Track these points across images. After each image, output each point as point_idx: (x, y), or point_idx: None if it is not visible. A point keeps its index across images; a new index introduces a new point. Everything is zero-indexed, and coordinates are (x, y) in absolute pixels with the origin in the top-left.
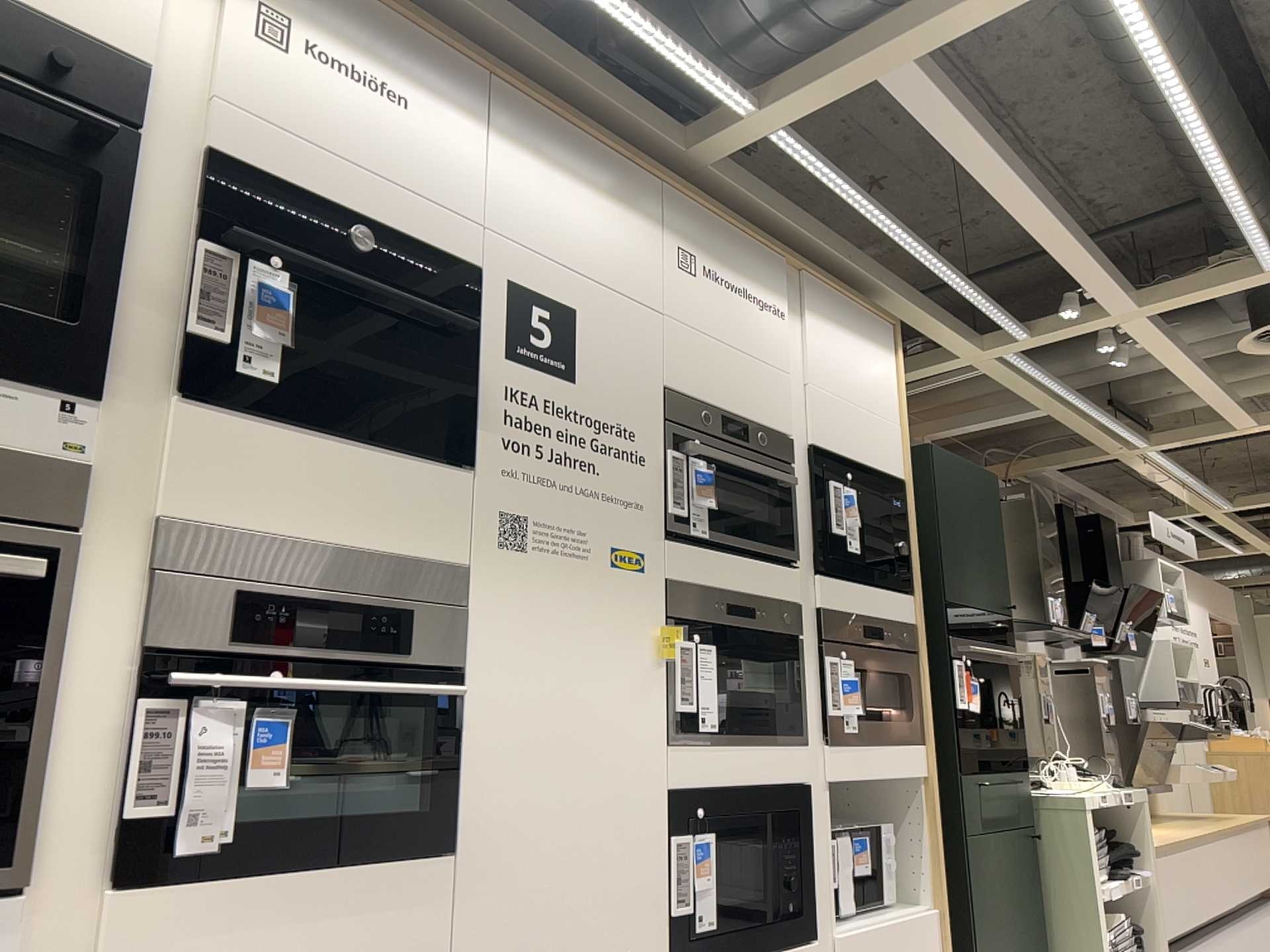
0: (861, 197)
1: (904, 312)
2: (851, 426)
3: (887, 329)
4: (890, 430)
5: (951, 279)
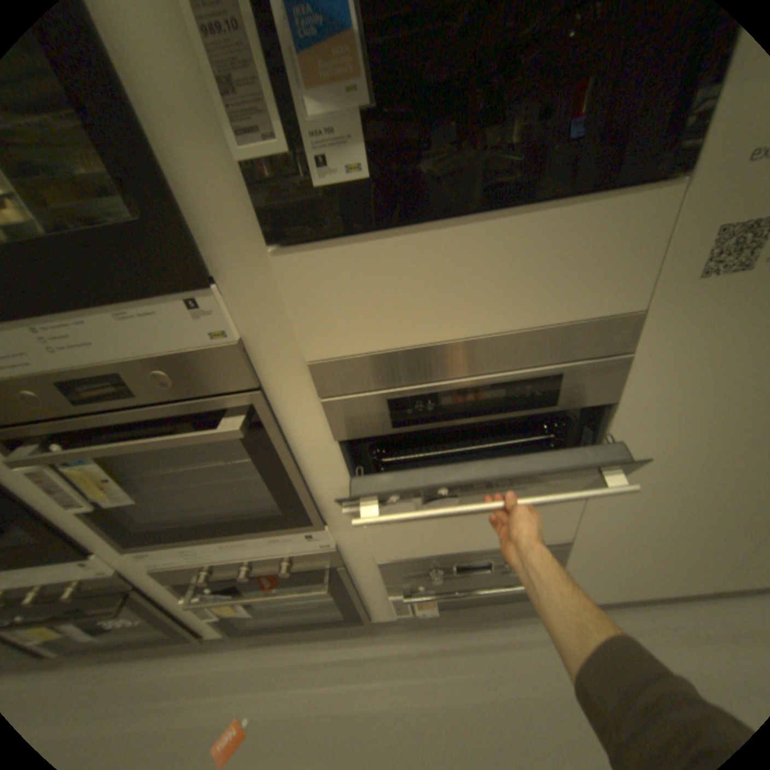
0: None
1: None
2: None
3: None
4: None
5: None
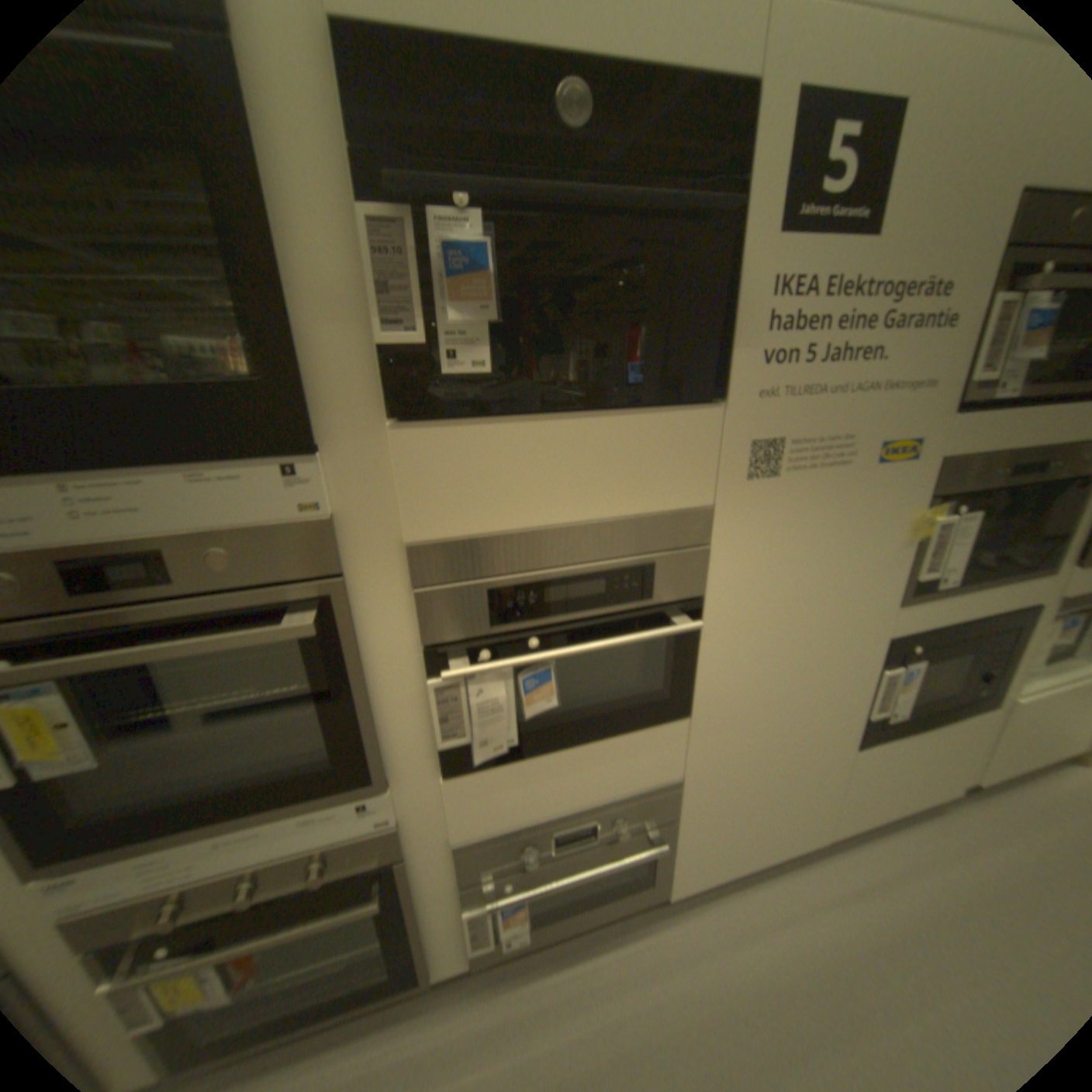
0: None
1: None
2: None
3: None
4: None
5: None
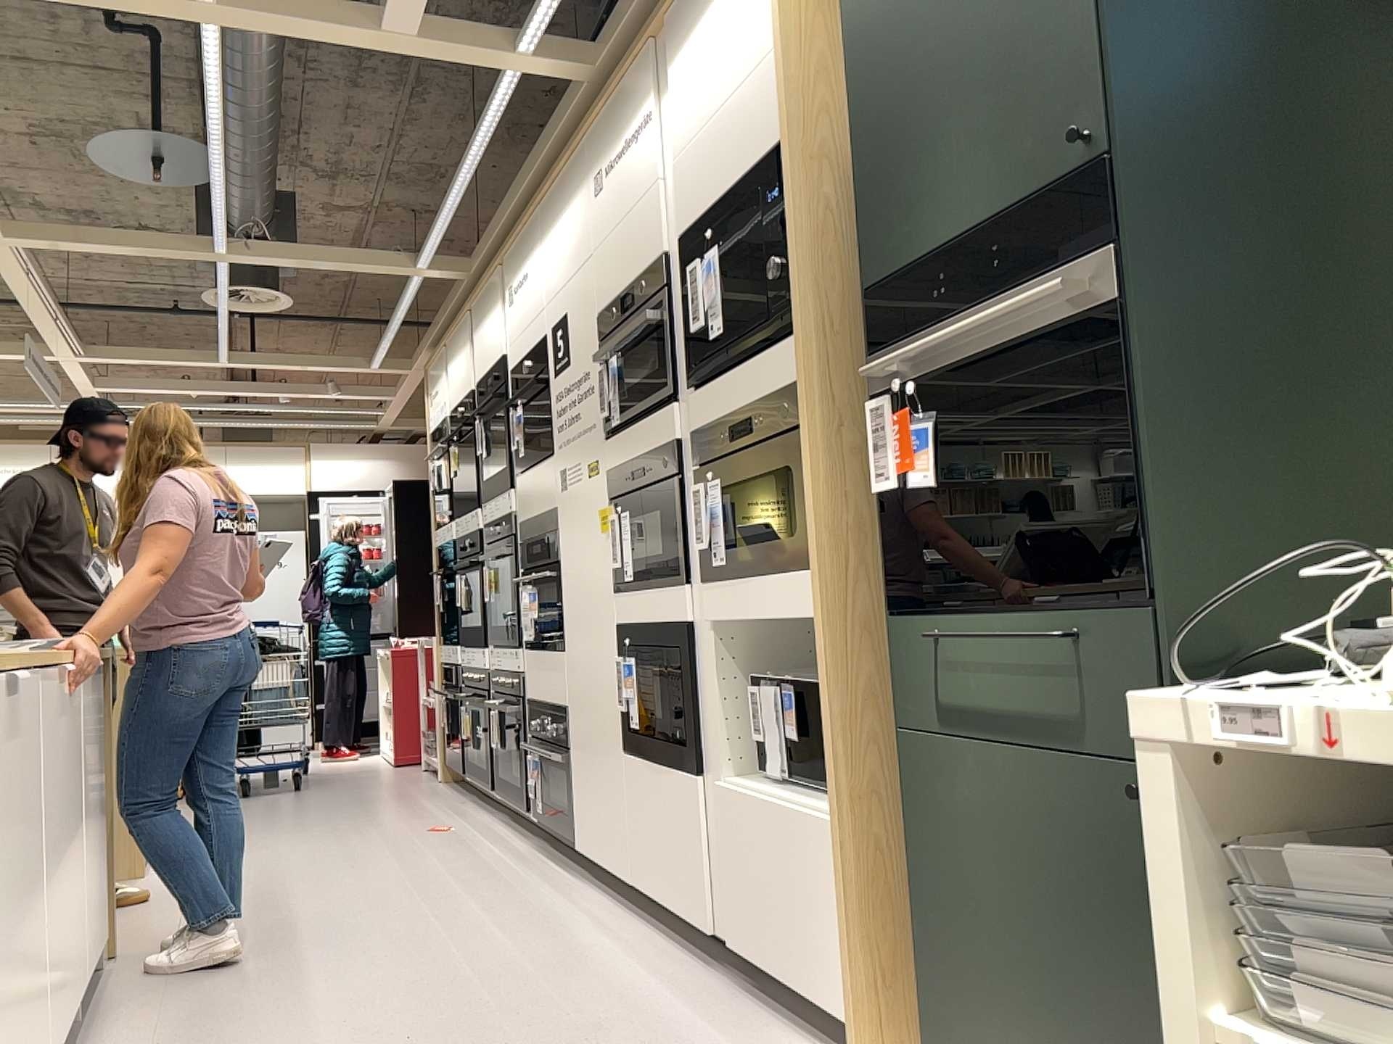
0: None
1: None
2: (715, 153)
3: None
4: (765, 77)
5: None
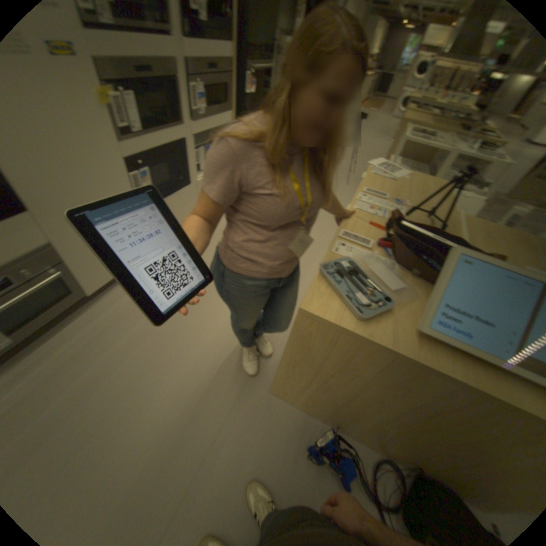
0: None
1: None
2: None
3: None
4: None
5: None
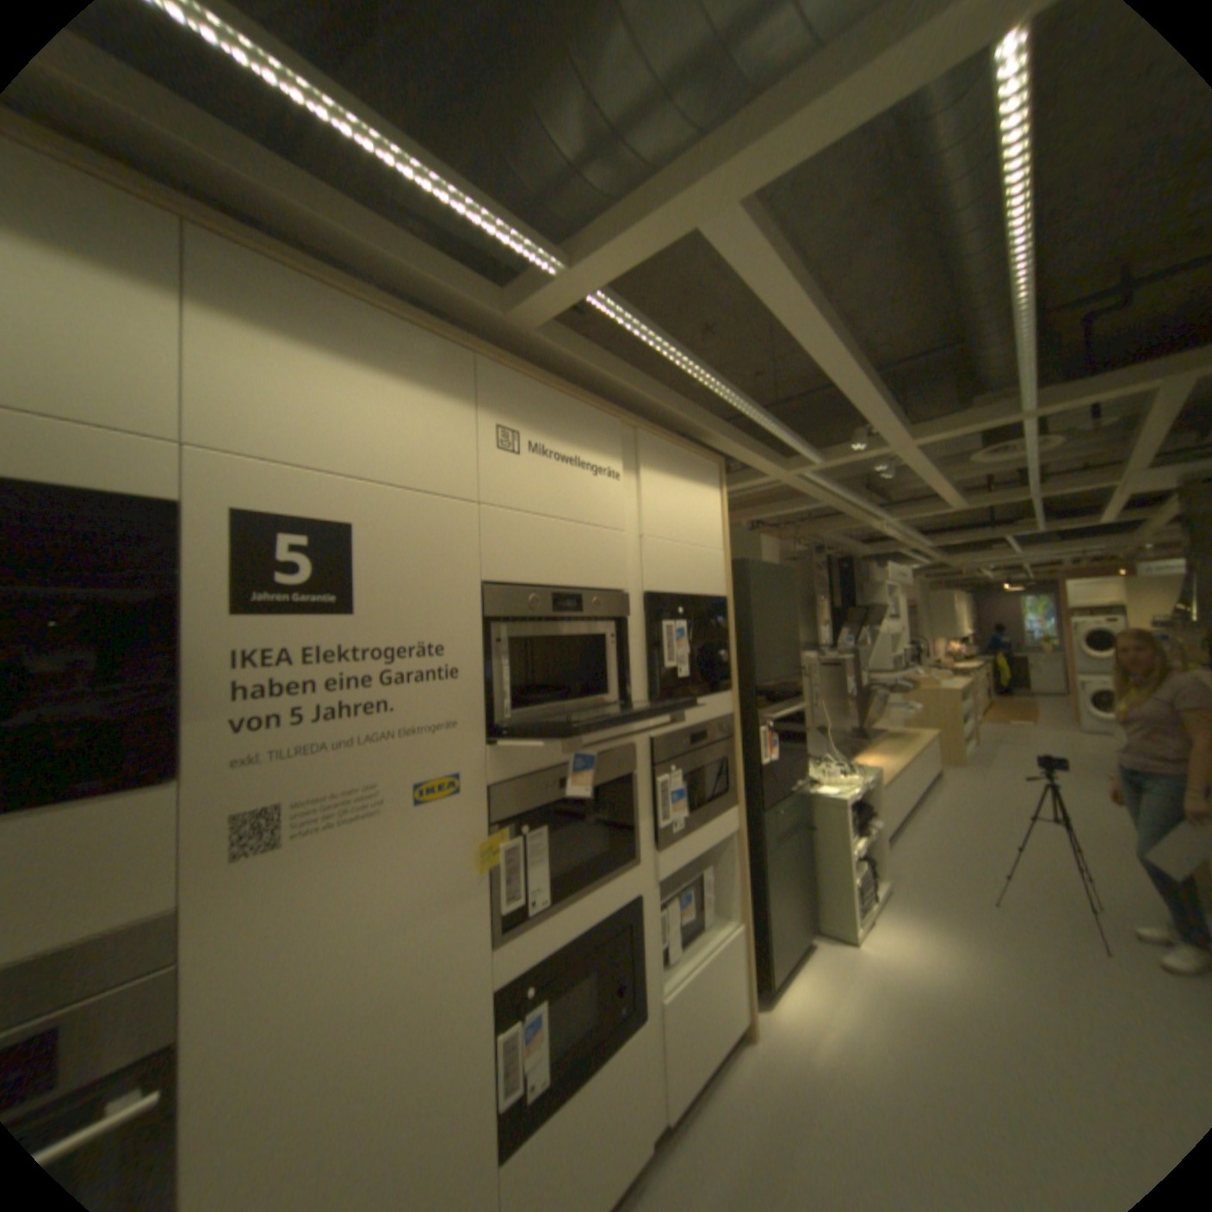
0: (689, 360)
1: (729, 449)
2: (682, 565)
3: (715, 470)
4: (715, 558)
5: (769, 424)
